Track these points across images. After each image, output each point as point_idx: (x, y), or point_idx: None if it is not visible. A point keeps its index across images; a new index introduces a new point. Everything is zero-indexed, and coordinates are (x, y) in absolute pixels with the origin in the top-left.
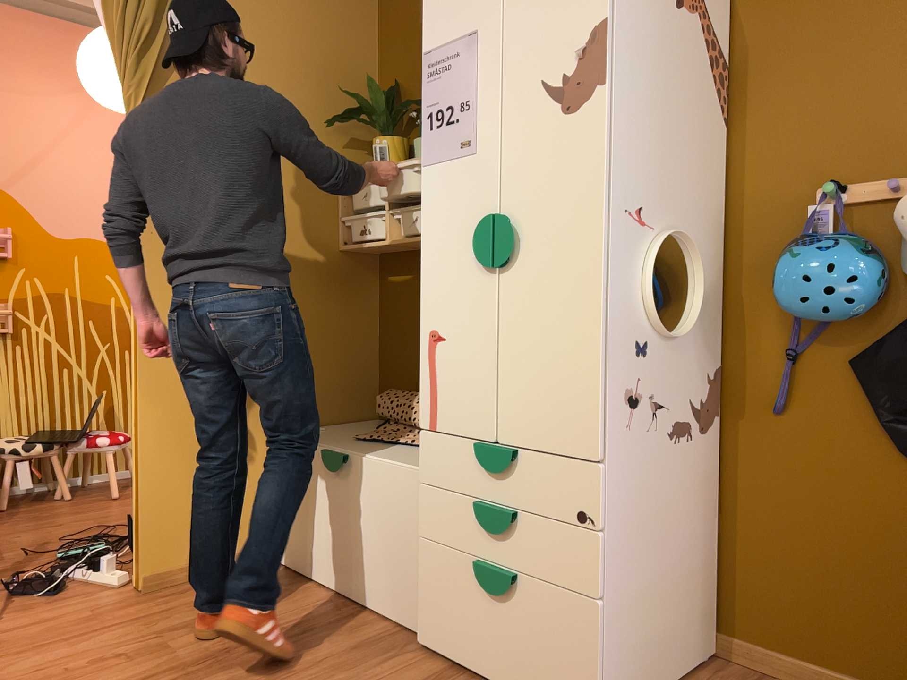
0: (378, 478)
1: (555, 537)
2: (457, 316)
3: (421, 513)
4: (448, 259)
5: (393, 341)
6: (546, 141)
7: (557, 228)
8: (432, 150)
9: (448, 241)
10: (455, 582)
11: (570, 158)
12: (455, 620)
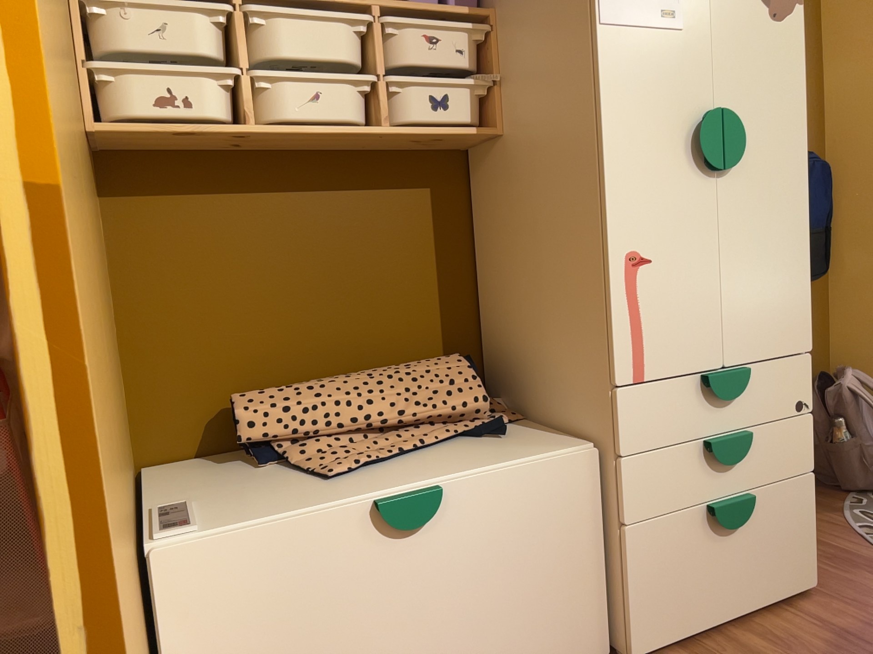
0: (513, 492)
1: (779, 434)
2: (668, 231)
3: (622, 495)
4: (649, 159)
5: (168, 316)
6: (757, 42)
7: (771, 134)
8: (616, 6)
9: (648, 134)
10: (682, 546)
11: (778, 67)
12: (685, 589)
